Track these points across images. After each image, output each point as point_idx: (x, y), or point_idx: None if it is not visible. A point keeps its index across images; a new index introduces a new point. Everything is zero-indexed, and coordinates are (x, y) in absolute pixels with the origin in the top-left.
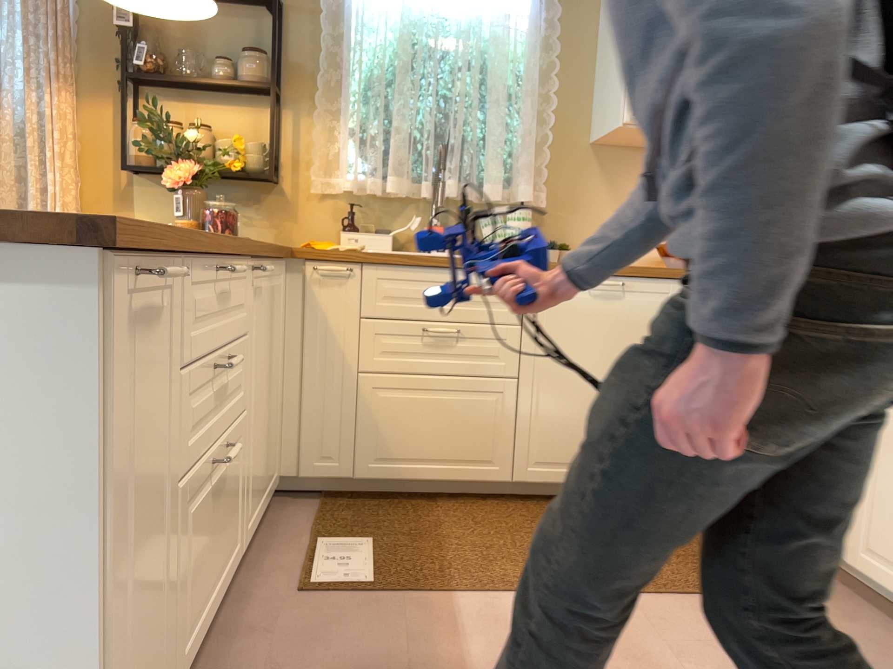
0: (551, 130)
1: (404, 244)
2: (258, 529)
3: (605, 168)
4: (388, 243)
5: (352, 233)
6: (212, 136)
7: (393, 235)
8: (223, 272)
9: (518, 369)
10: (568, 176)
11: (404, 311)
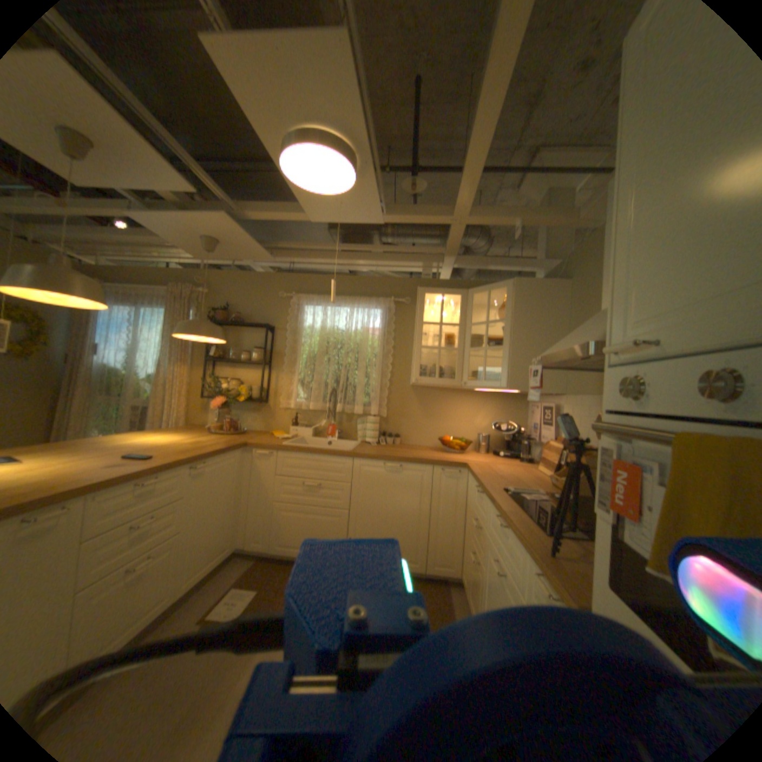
0: (391, 380)
1: (321, 432)
2: (211, 579)
3: (417, 398)
4: (310, 433)
5: (294, 427)
6: (241, 382)
7: (314, 428)
8: (141, 485)
9: (348, 505)
10: (399, 402)
11: (295, 474)
